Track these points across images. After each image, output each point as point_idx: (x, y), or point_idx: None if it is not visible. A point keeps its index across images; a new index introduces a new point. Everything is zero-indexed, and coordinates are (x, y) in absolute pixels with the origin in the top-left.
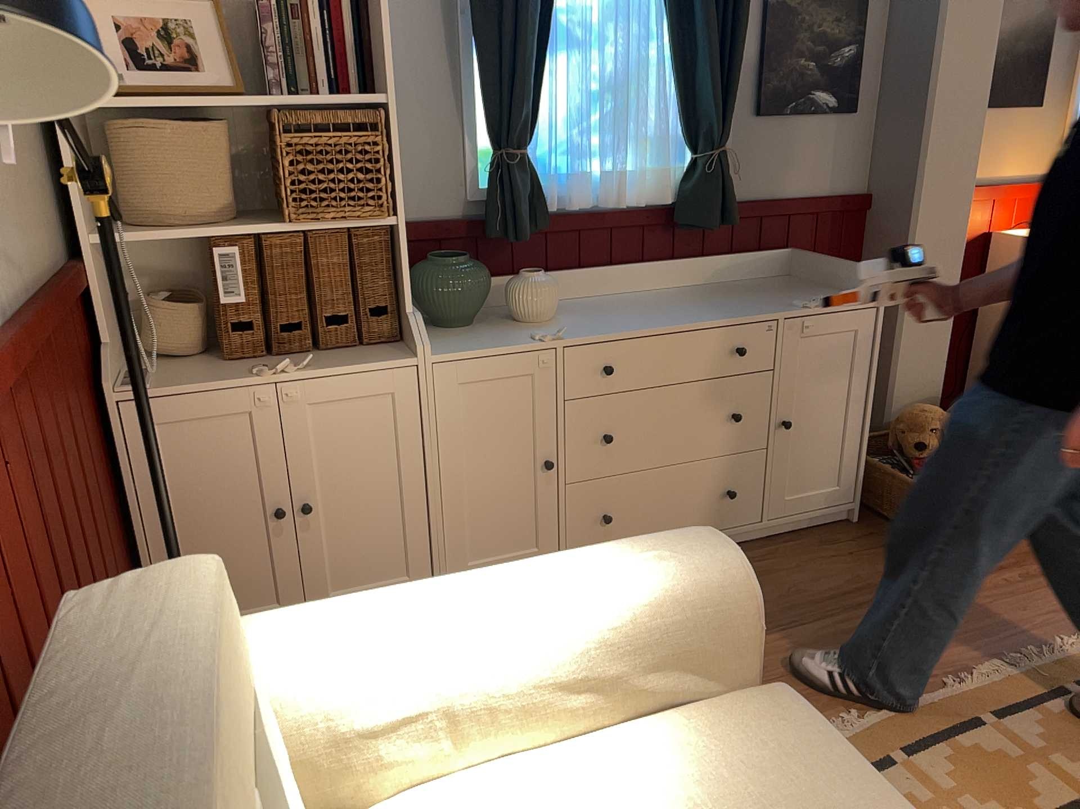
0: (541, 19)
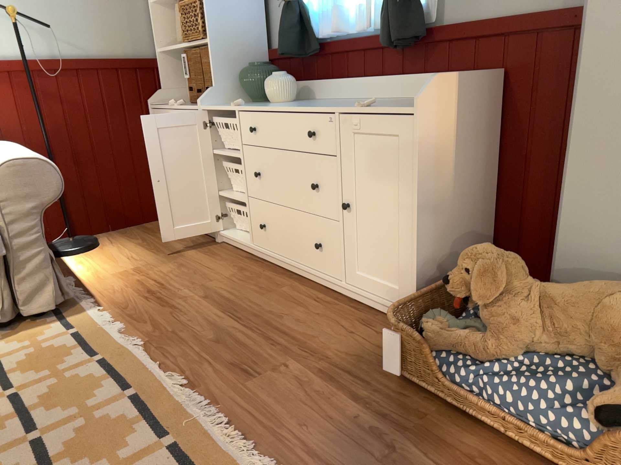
0: None
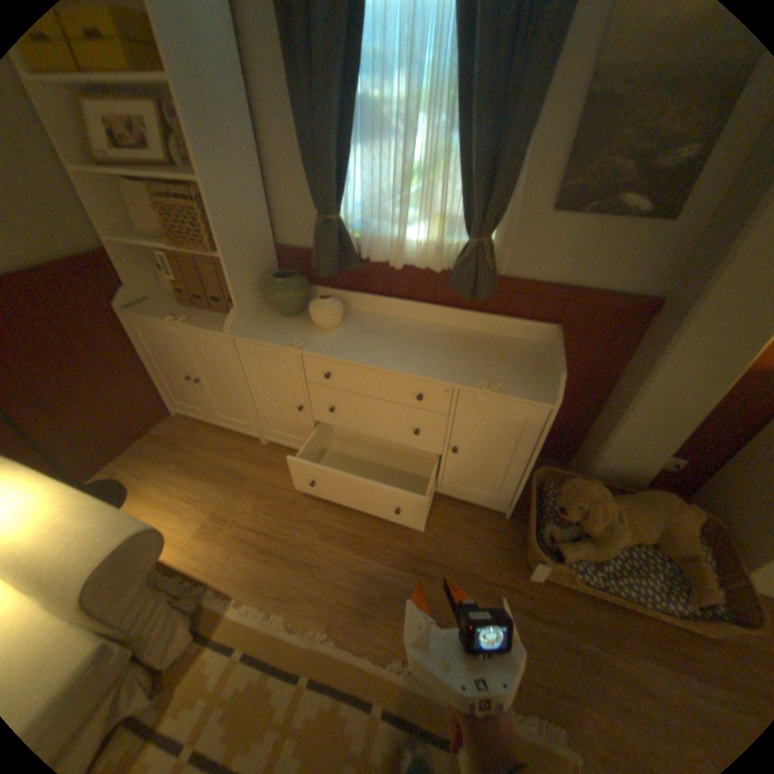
0: (341, 112)
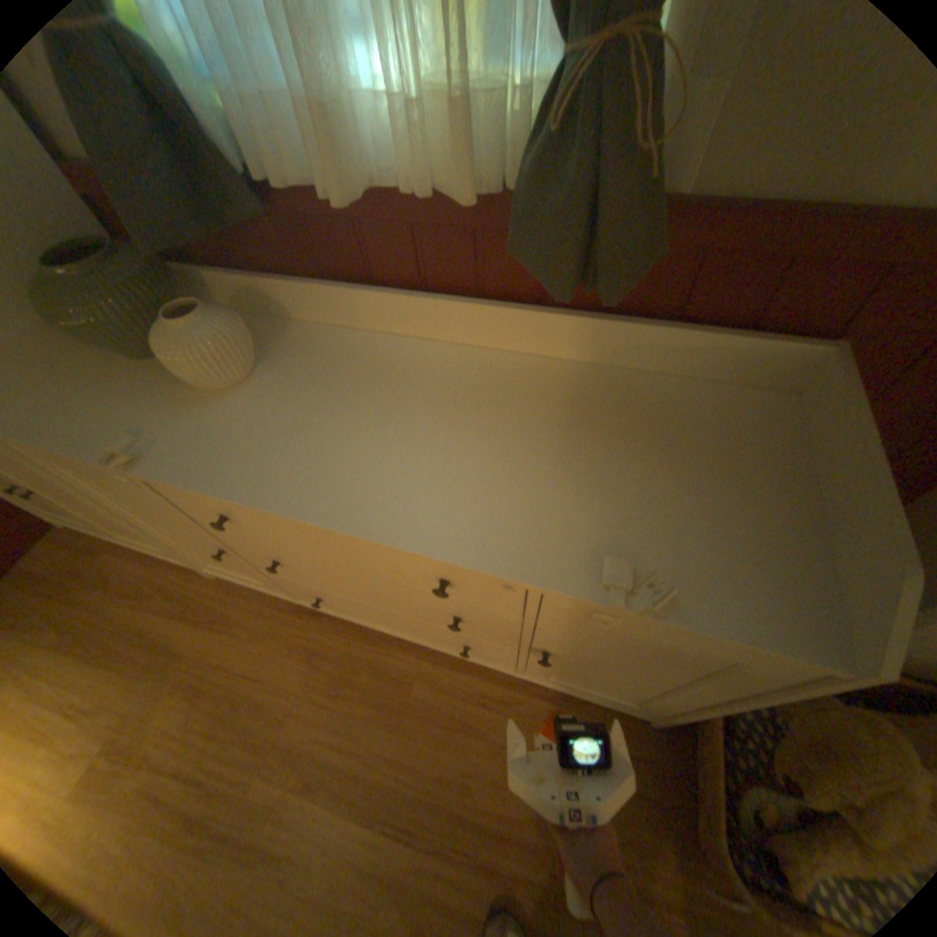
0: None
